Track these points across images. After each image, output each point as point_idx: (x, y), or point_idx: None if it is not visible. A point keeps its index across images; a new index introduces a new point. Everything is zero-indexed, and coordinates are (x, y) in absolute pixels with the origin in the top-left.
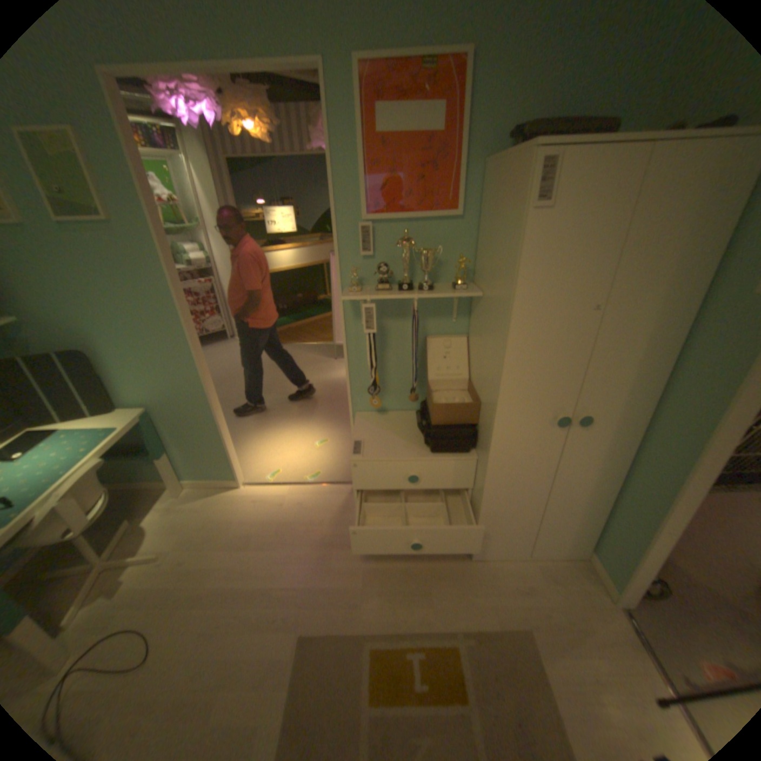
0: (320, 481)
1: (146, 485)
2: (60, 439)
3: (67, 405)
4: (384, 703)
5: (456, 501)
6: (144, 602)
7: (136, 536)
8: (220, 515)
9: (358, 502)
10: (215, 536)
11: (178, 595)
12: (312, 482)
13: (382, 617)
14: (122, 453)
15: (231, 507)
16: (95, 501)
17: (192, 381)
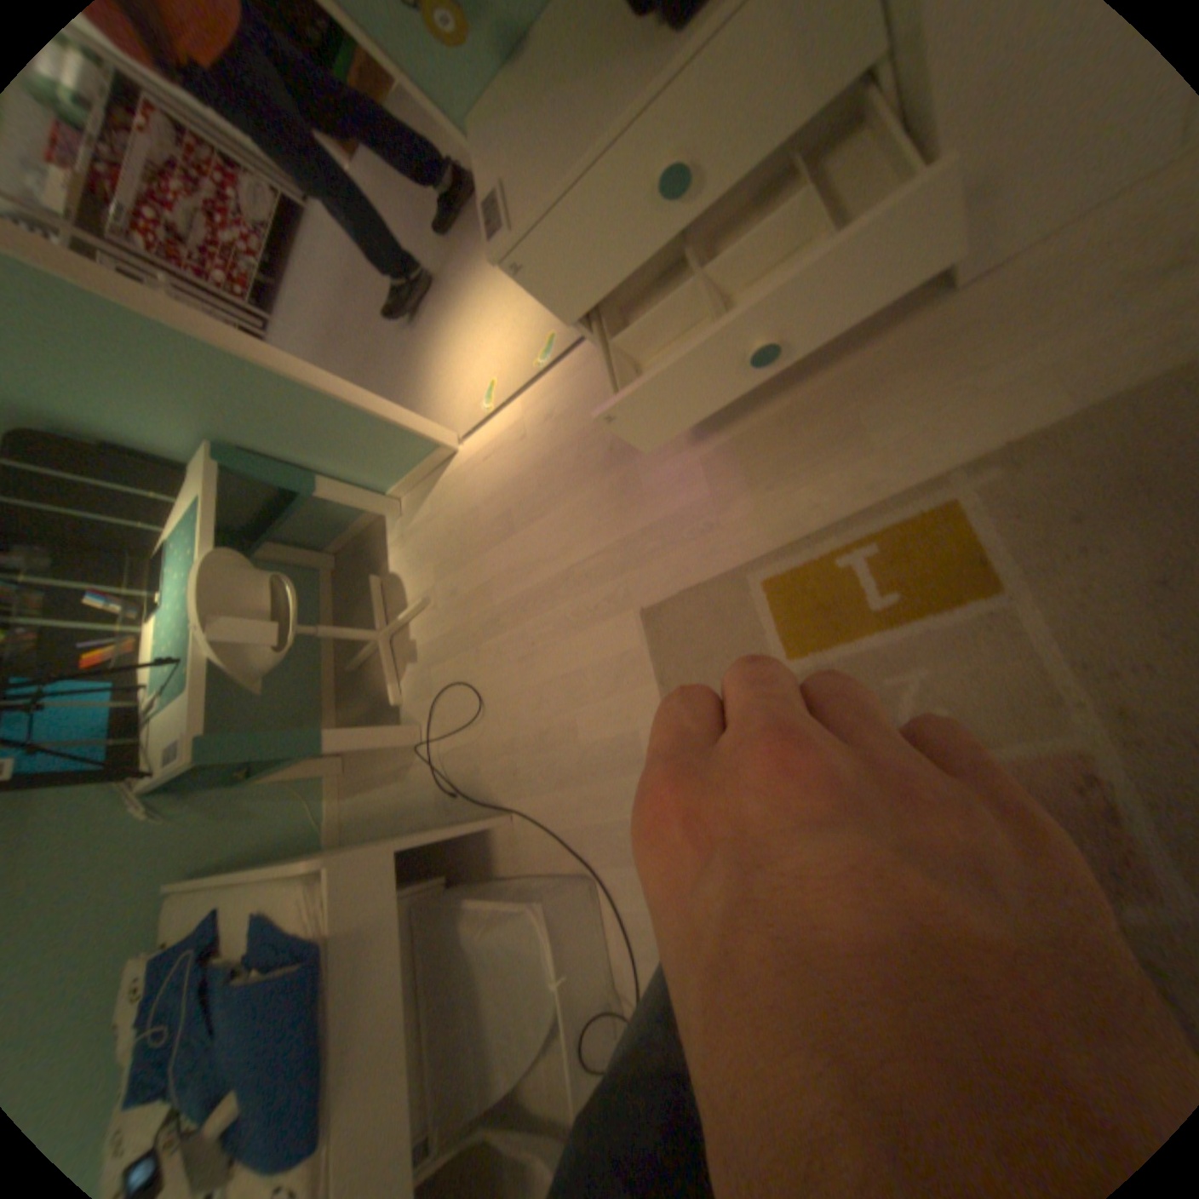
0: (561, 349)
1: (360, 519)
2: (170, 547)
3: (130, 501)
4: (814, 646)
5: (853, 148)
6: (445, 648)
7: (393, 584)
8: (458, 502)
9: (605, 346)
10: (468, 536)
11: (472, 625)
12: (550, 361)
13: (767, 520)
14: (282, 507)
15: (463, 483)
16: (284, 587)
17: (176, 340)
